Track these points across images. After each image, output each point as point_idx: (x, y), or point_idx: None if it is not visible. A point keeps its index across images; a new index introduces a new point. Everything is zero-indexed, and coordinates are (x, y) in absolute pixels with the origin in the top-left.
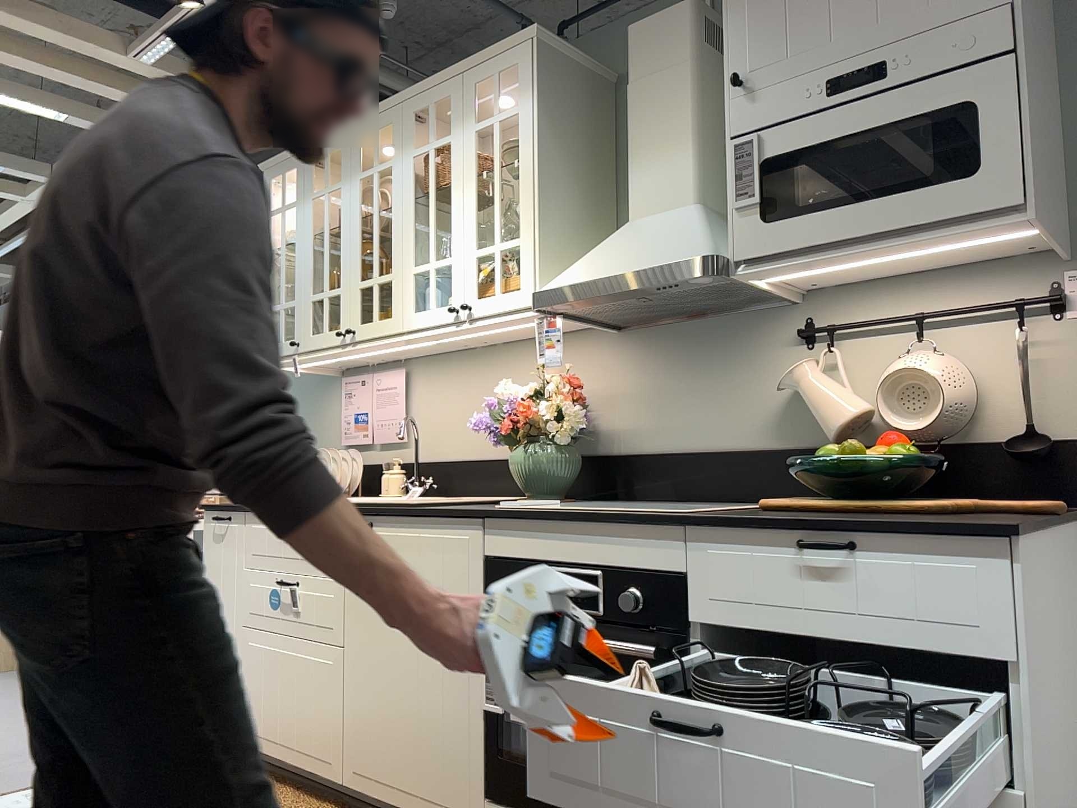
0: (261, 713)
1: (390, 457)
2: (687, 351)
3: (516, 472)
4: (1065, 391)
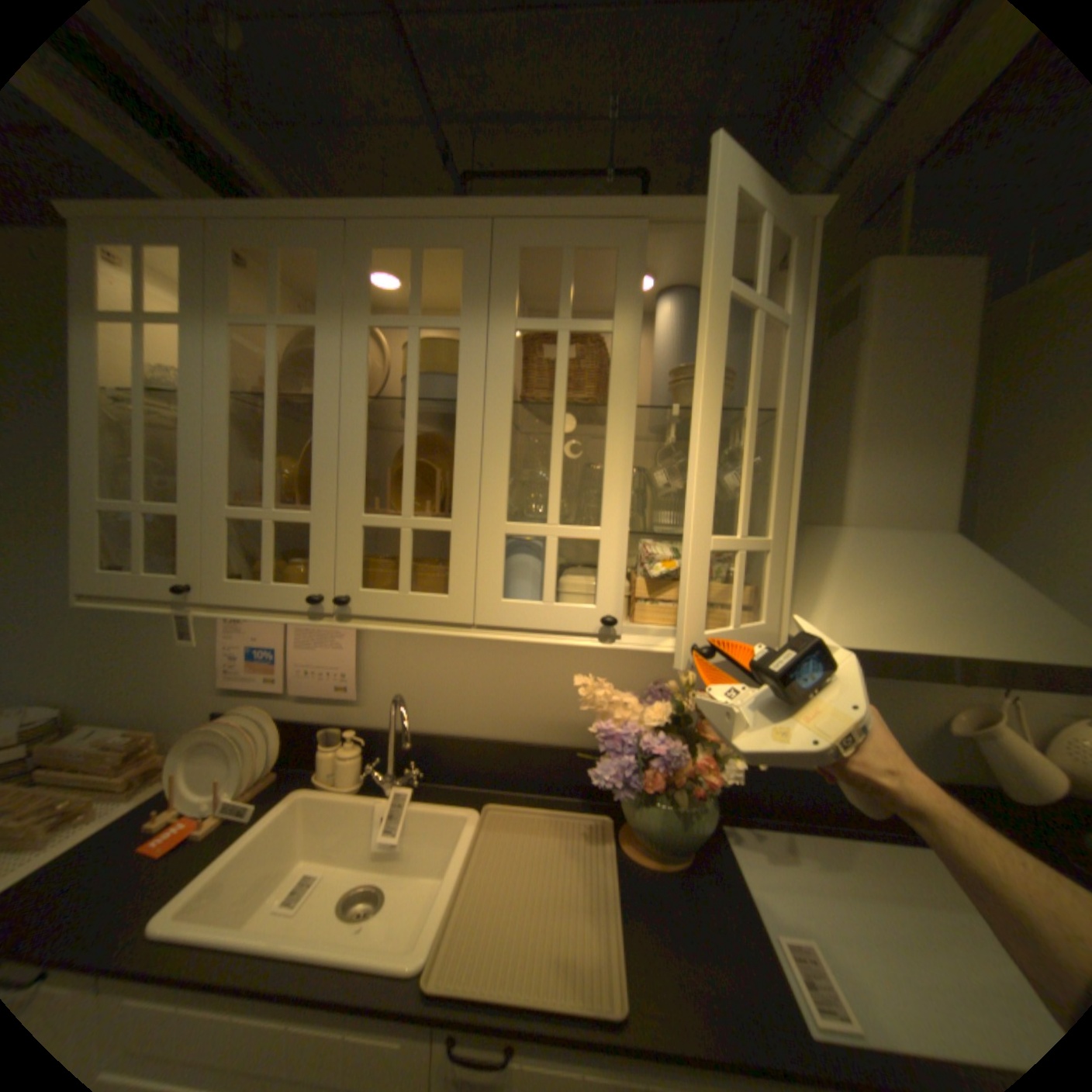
0: None
1: (321, 715)
2: None
3: (649, 829)
4: None
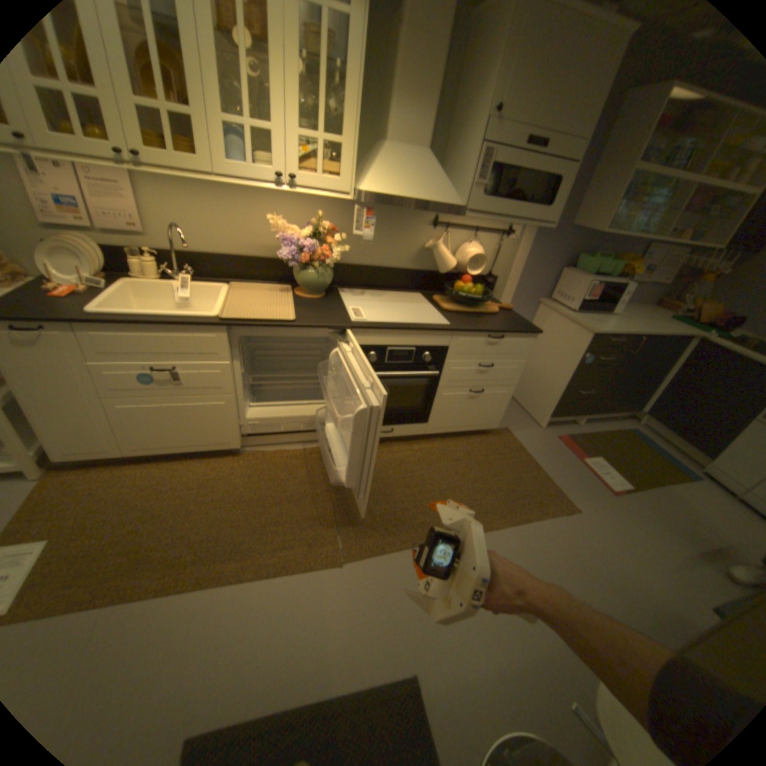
0: (147, 439)
1: (121, 242)
2: (380, 216)
3: (305, 281)
4: (501, 262)
